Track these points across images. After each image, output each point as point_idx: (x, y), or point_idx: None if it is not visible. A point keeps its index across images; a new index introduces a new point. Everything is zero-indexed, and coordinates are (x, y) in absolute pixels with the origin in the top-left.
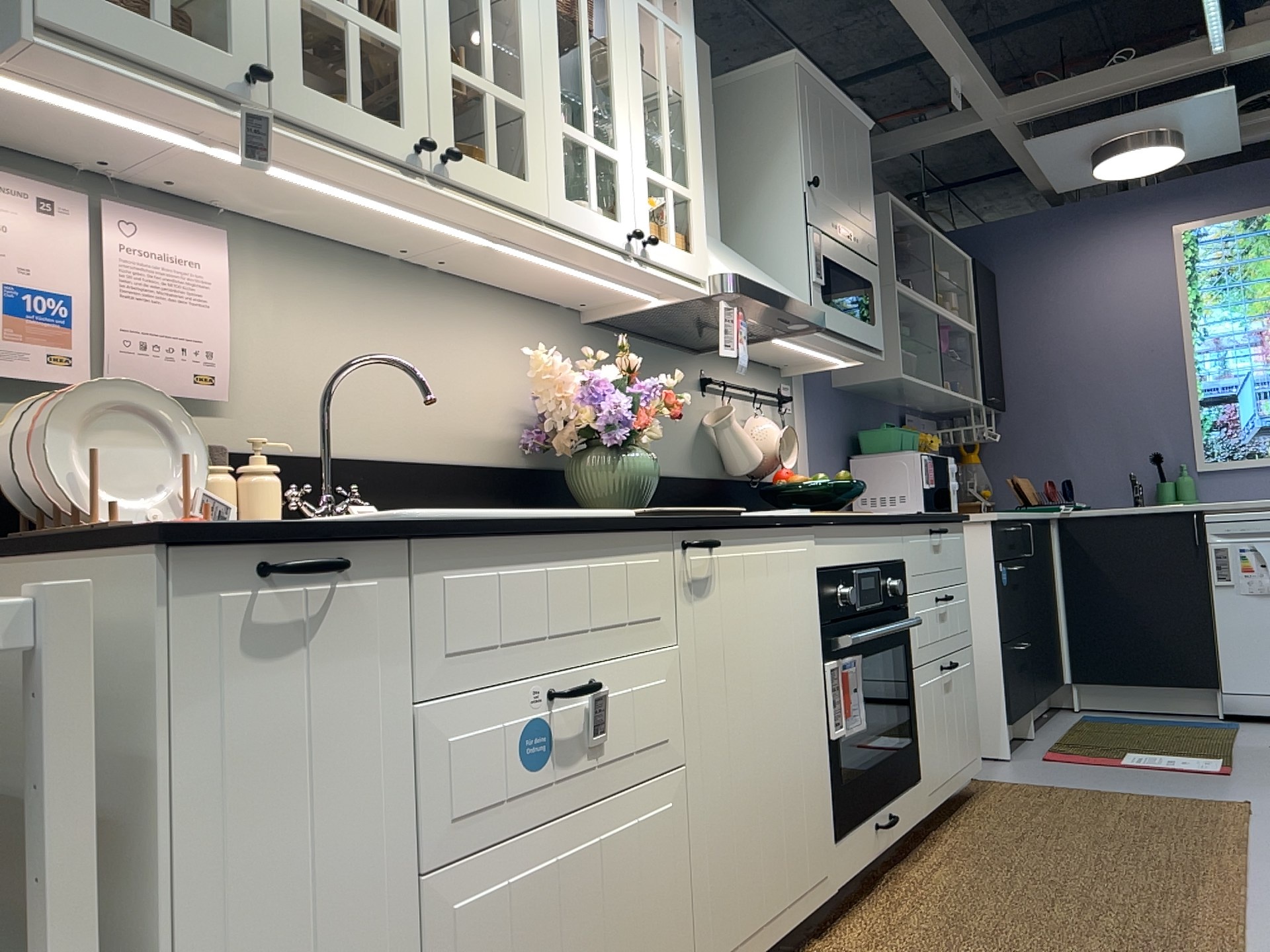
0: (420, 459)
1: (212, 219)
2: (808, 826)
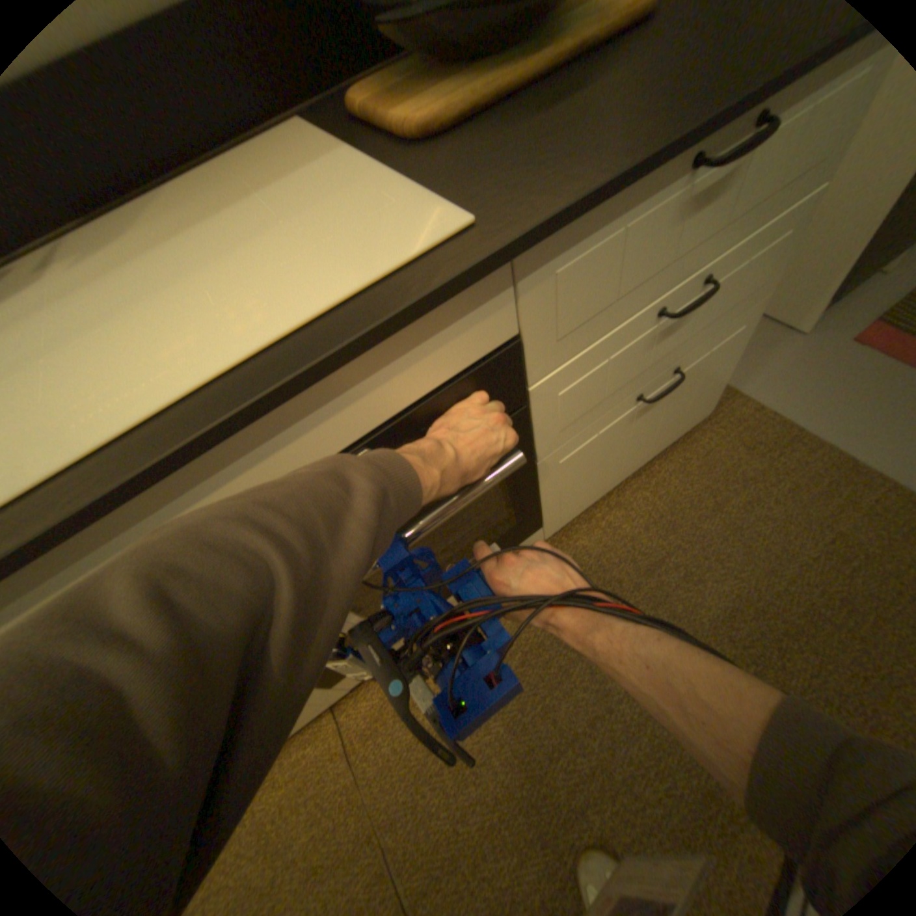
0: None
1: None
2: None
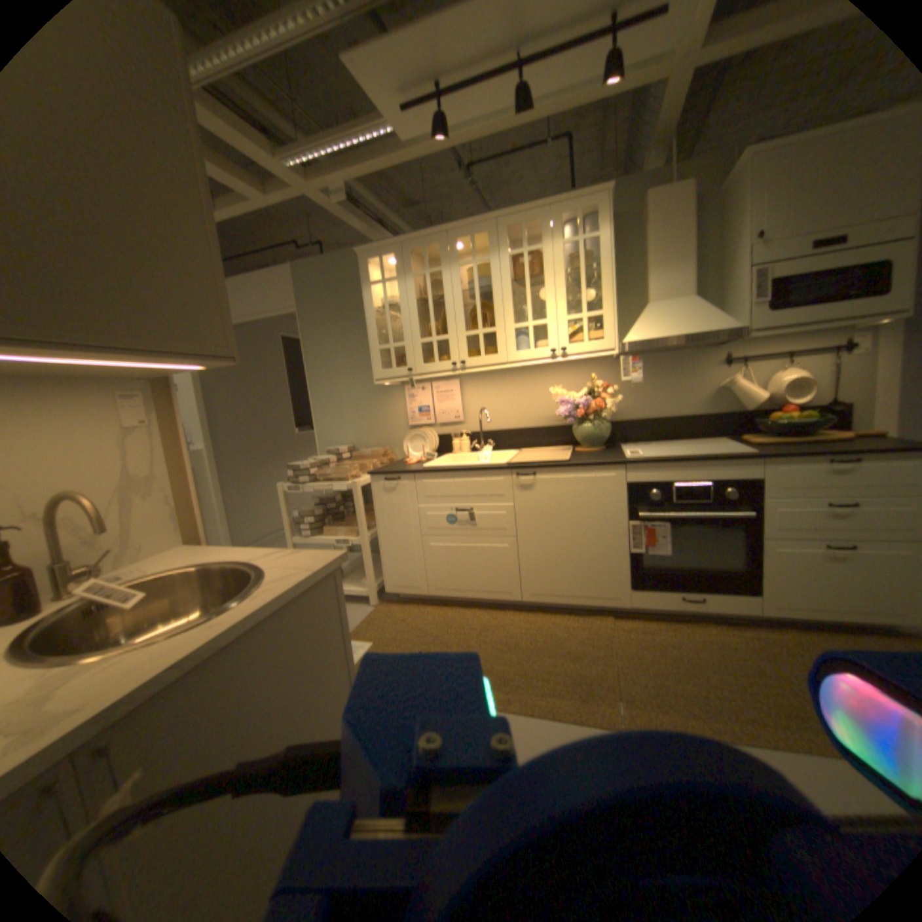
0: (524, 426)
1: (456, 376)
2: (601, 576)
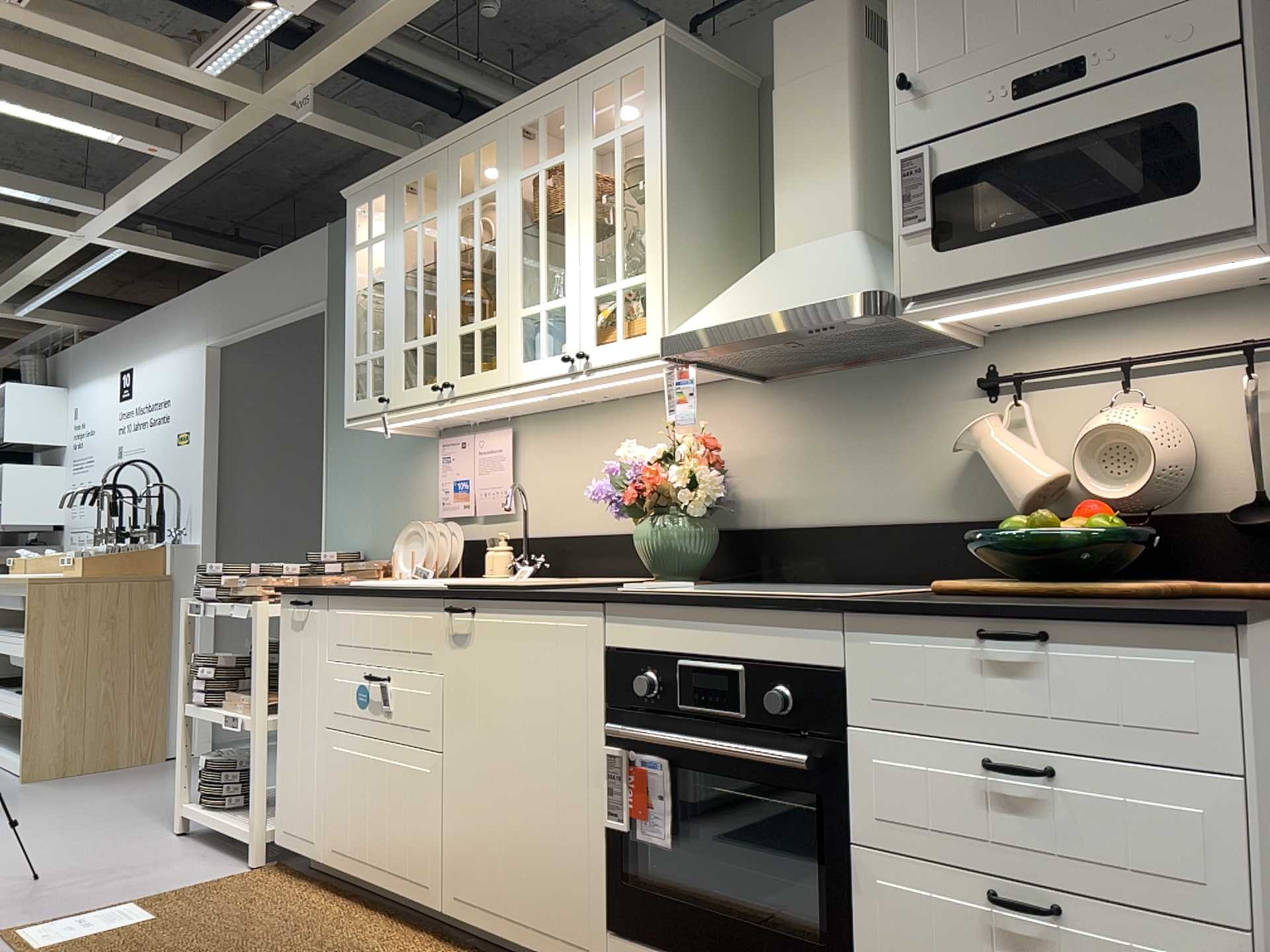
0: (607, 532)
1: (512, 422)
2: (560, 882)
